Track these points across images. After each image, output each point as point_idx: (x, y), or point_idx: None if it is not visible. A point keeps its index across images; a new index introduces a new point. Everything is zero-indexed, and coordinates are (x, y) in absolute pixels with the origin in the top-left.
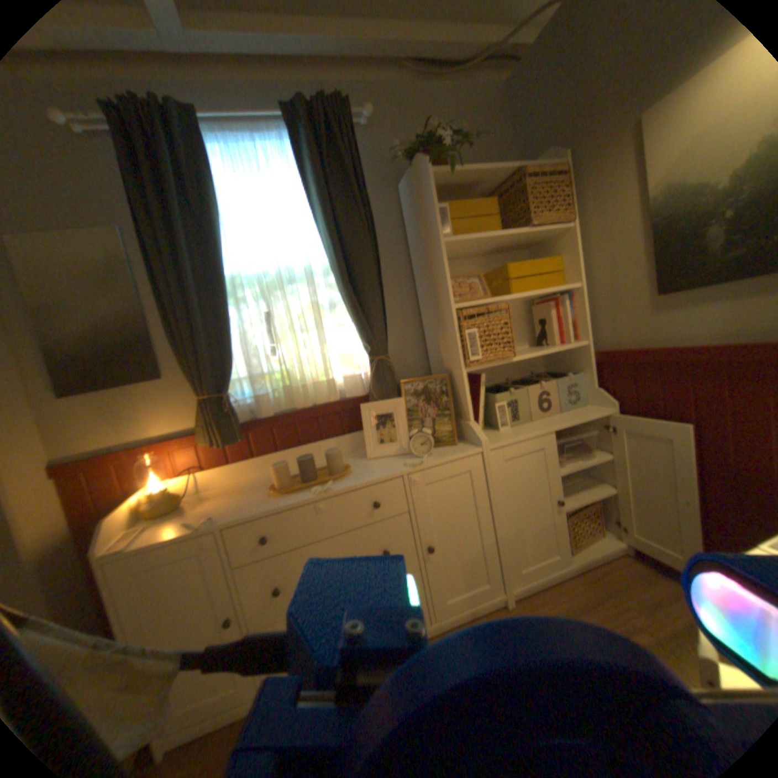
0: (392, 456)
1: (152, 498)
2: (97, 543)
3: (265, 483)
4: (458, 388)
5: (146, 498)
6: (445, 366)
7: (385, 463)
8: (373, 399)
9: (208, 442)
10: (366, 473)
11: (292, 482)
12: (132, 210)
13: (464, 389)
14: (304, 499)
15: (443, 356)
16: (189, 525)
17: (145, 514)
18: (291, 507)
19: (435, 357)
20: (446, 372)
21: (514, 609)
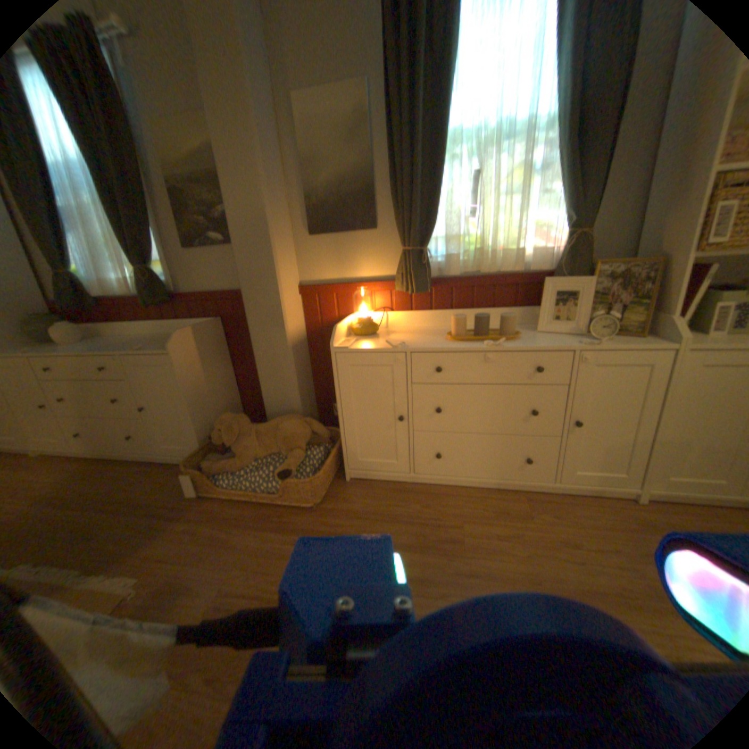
0: (564, 334)
1: (362, 321)
2: (334, 339)
3: (440, 332)
4: (672, 277)
5: (358, 320)
6: (663, 250)
7: (556, 338)
8: (559, 275)
9: (405, 287)
10: (536, 341)
11: (467, 334)
12: (385, 58)
13: (682, 277)
14: (477, 348)
15: (666, 237)
16: (390, 343)
17: (357, 331)
18: (466, 351)
19: (651, 238)
20: (661, 257)
21: (644, 505)
